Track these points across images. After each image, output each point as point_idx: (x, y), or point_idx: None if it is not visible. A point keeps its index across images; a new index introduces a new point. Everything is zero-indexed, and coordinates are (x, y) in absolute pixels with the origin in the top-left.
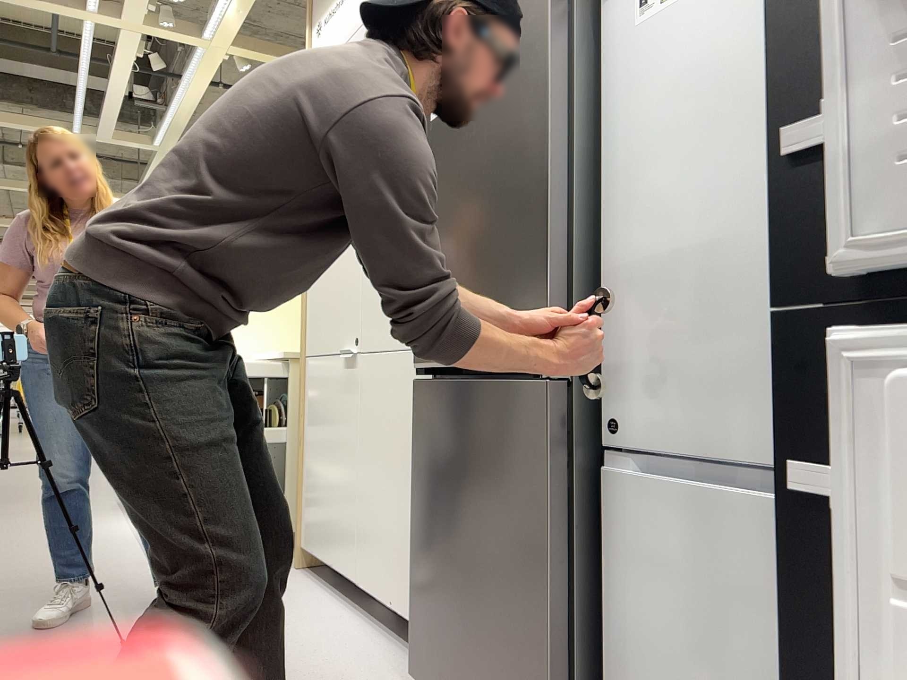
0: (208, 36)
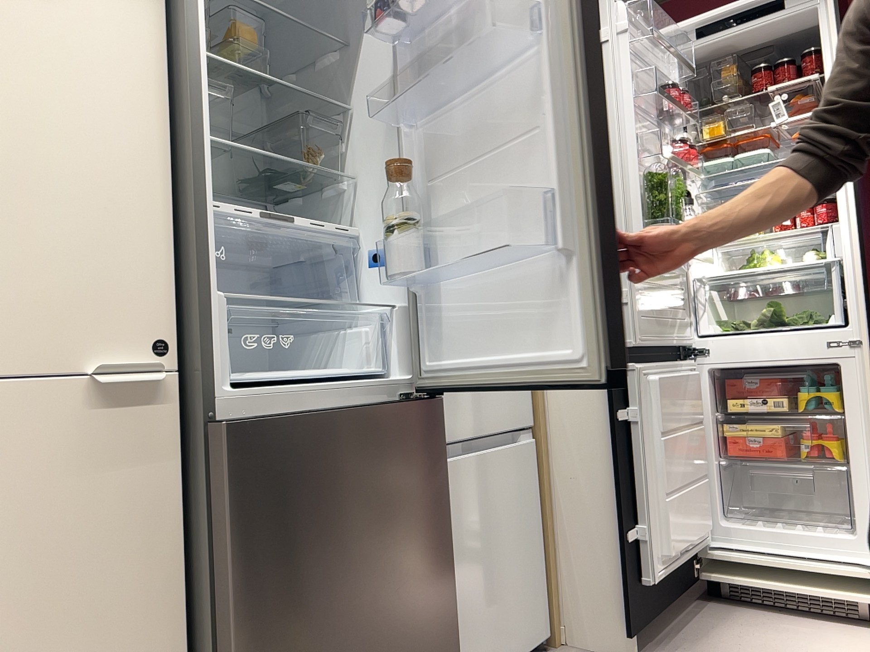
0: None
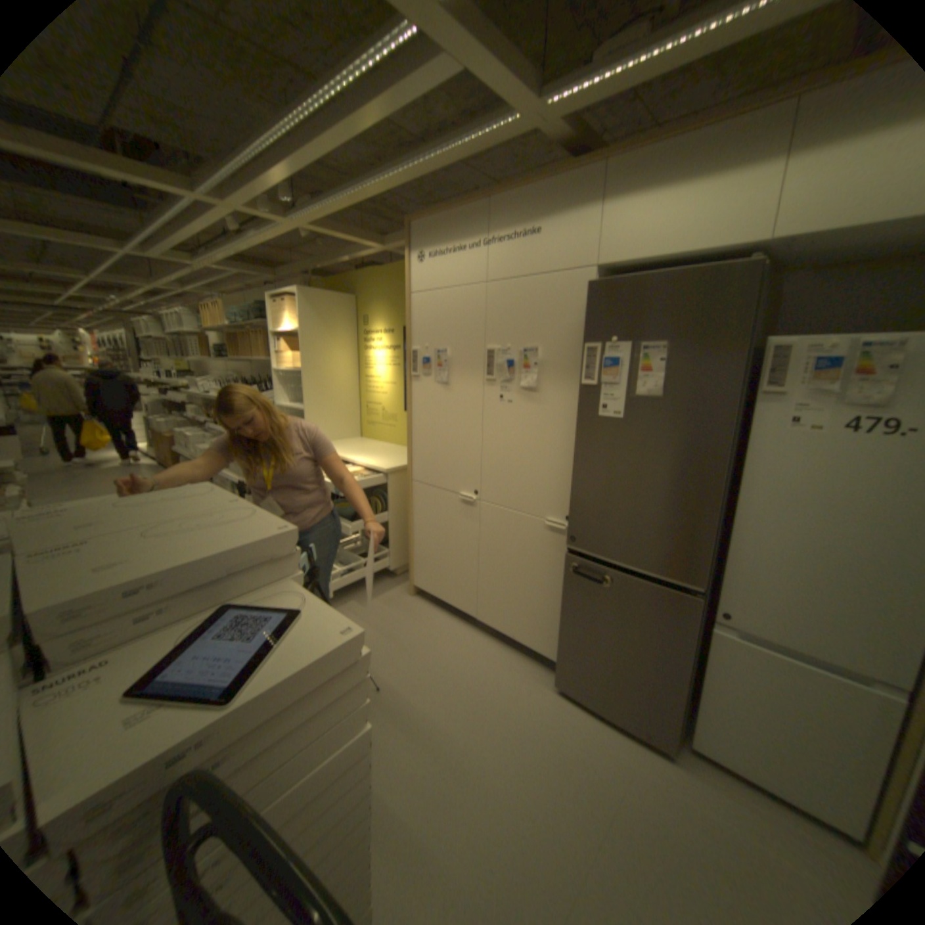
0: (290, 216)
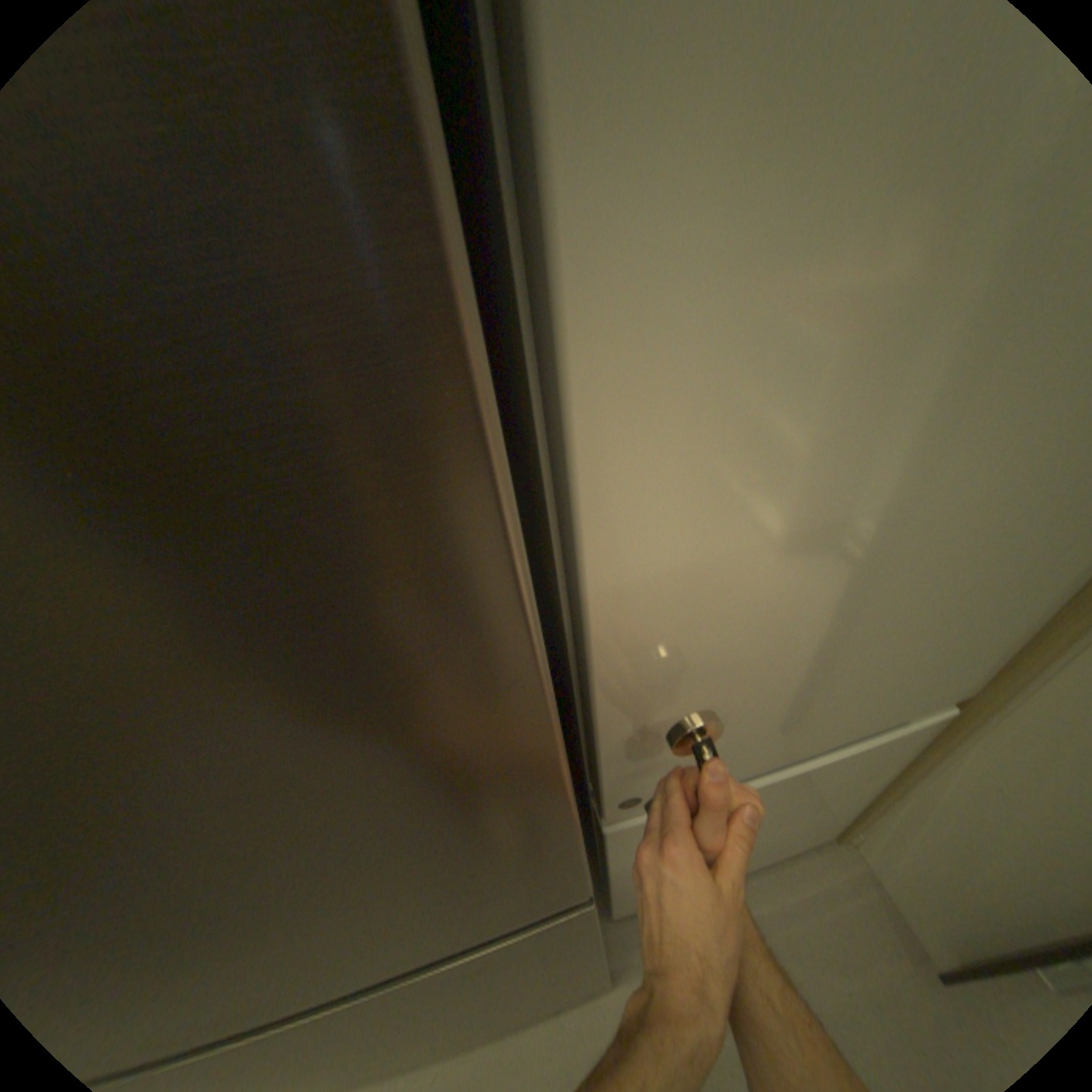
0: None
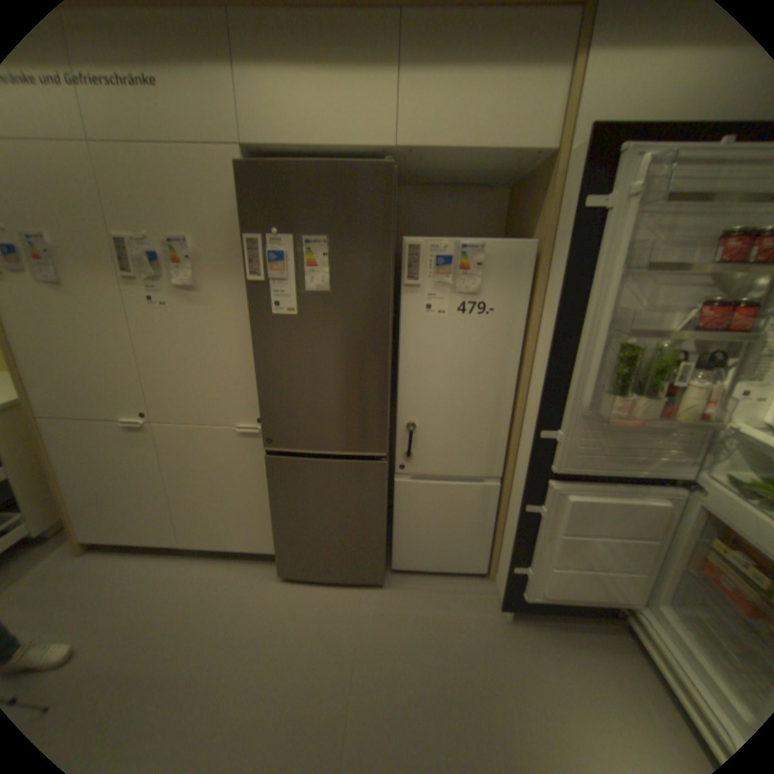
0: None
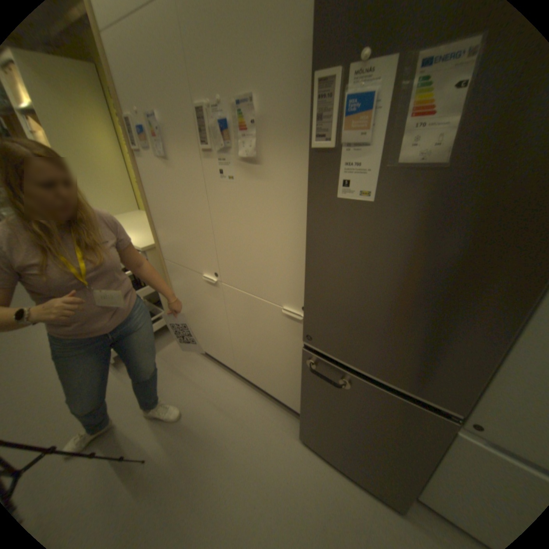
0: None
